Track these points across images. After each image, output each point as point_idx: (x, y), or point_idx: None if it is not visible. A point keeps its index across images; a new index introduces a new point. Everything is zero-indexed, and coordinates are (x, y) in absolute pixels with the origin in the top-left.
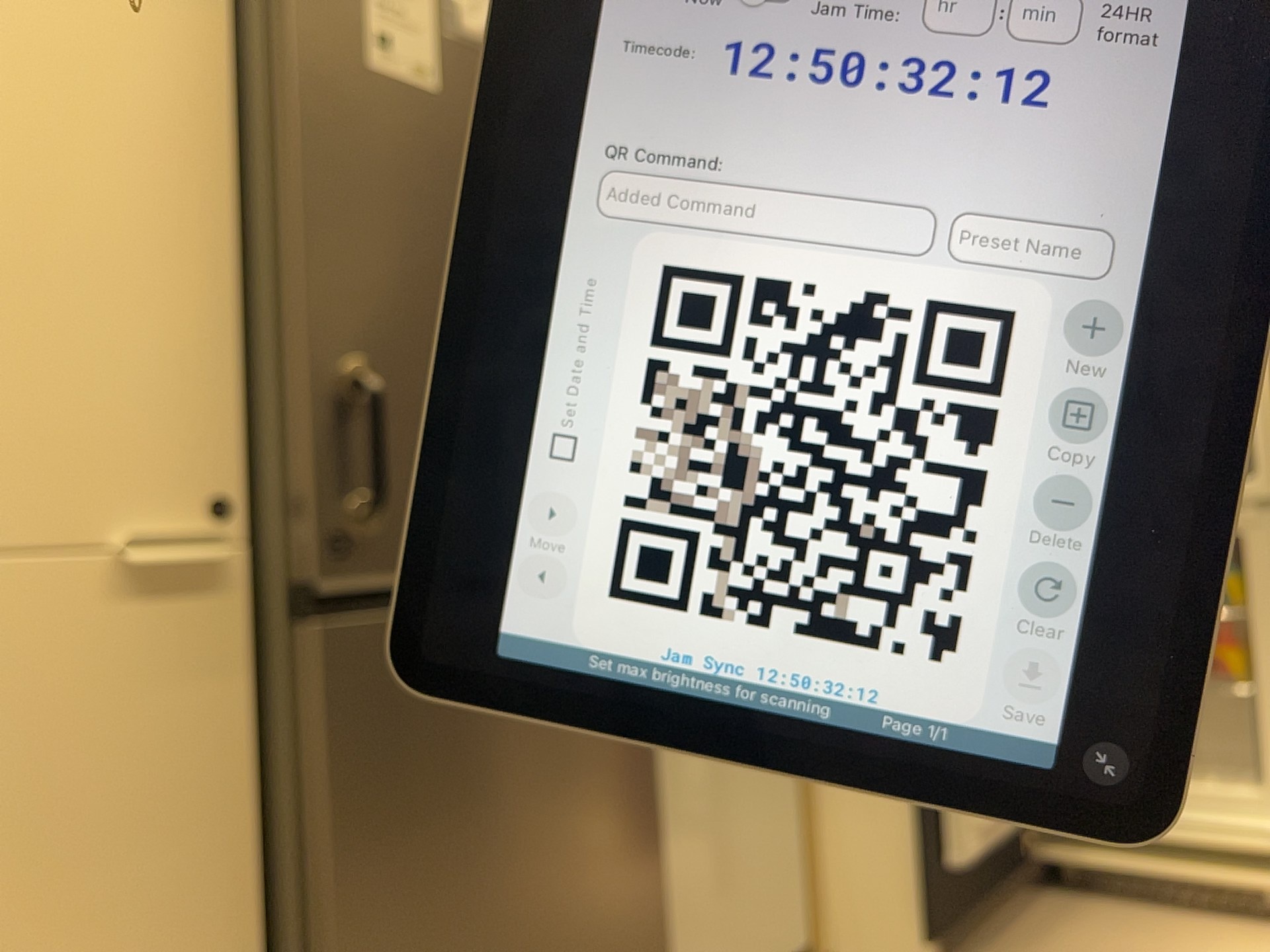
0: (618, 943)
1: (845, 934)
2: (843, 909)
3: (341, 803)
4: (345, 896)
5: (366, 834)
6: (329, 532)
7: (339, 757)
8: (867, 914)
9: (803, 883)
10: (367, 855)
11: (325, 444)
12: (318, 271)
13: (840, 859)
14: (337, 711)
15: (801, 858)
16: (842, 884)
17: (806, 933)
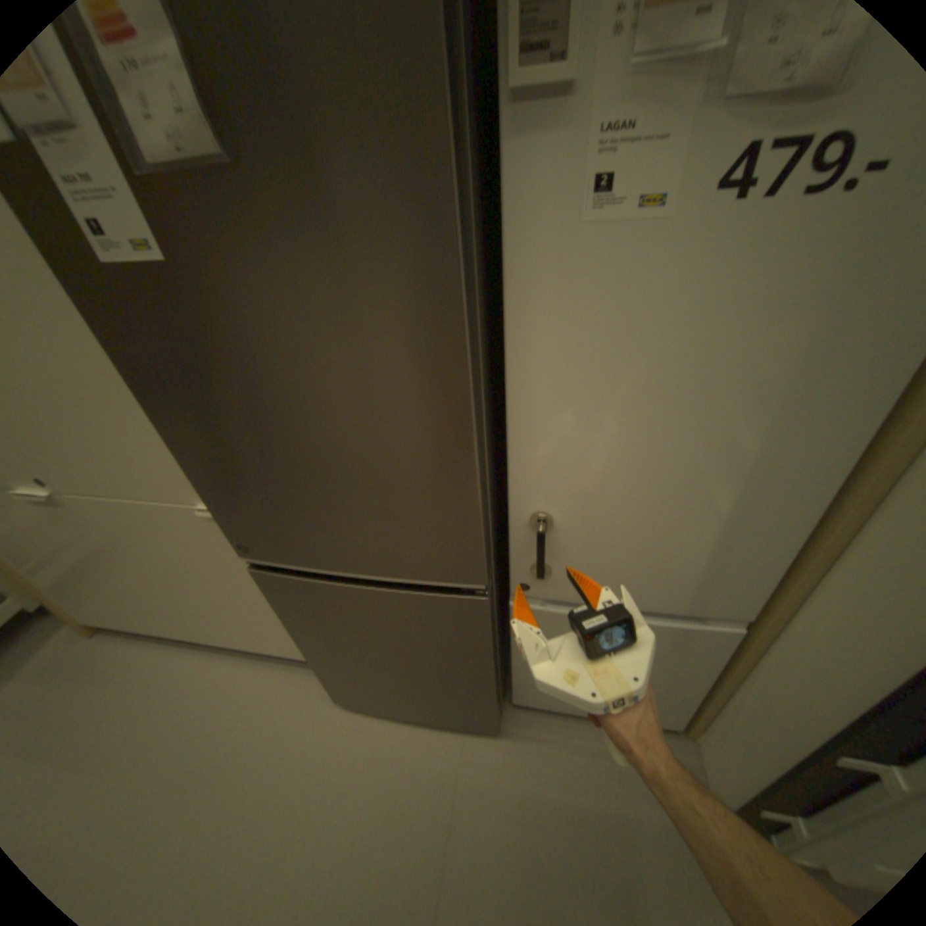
0: (455, 692)
1: (706, 749)
2: (711, 743)
3: (286, 615)
4: (298, 635)
5: (300, 626)
6: (239, 540)
7: (279, 605)
8: (716, 763)
9: (696, 708)
10: (303, 630)
11: (219, 508)
12: (168, 427)
13: (722, 730)
14: (272, 593)
15: (701, 701)
16: (716, 737)
17: (688, 721)
